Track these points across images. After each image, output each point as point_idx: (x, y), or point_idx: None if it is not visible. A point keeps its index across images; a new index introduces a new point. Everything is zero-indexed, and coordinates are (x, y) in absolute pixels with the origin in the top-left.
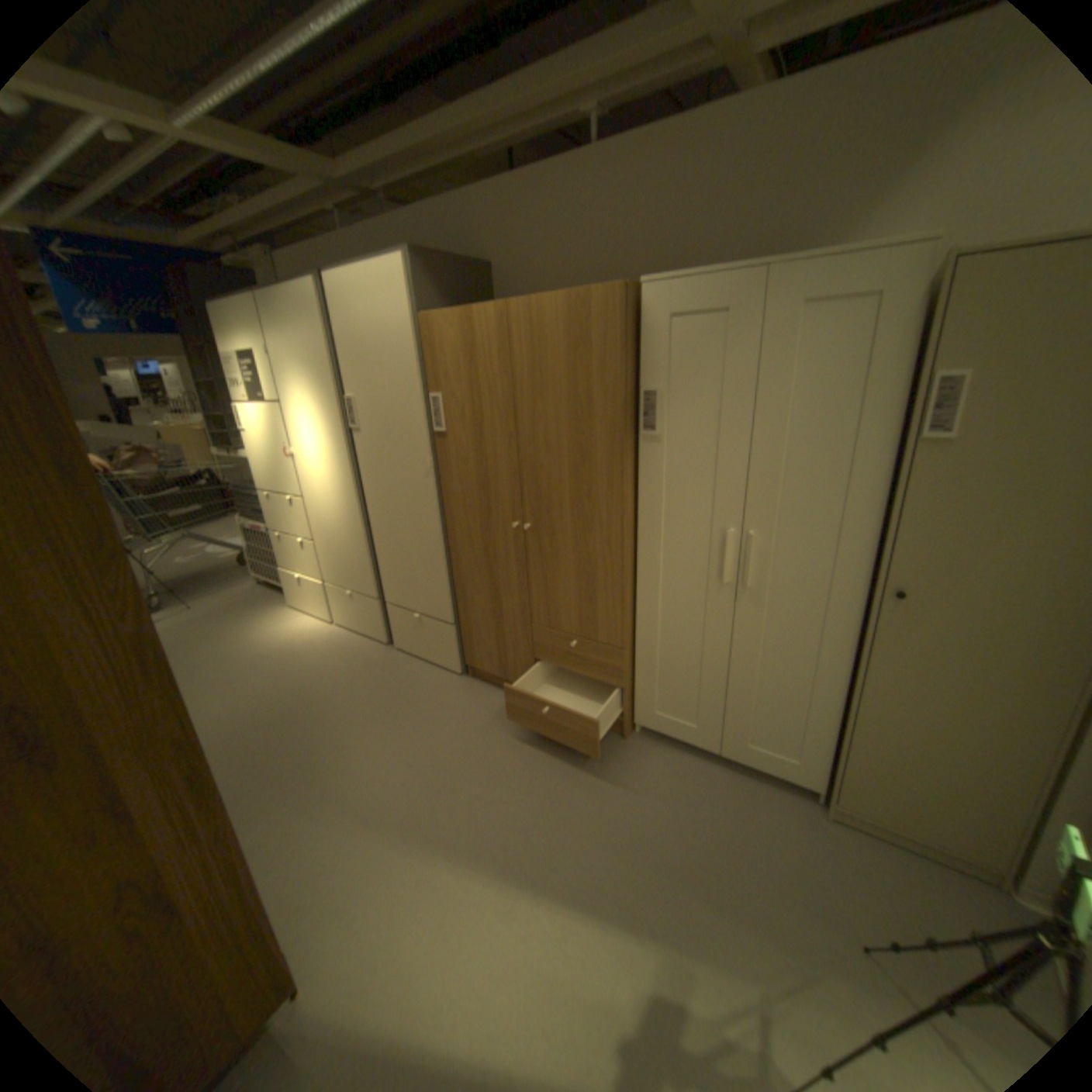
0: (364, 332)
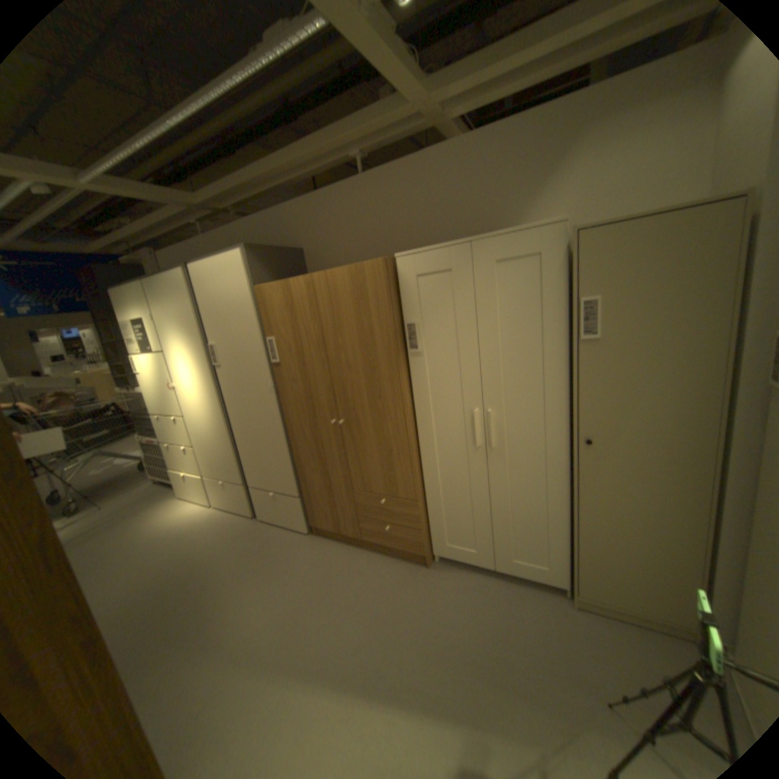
0: (218, 300)
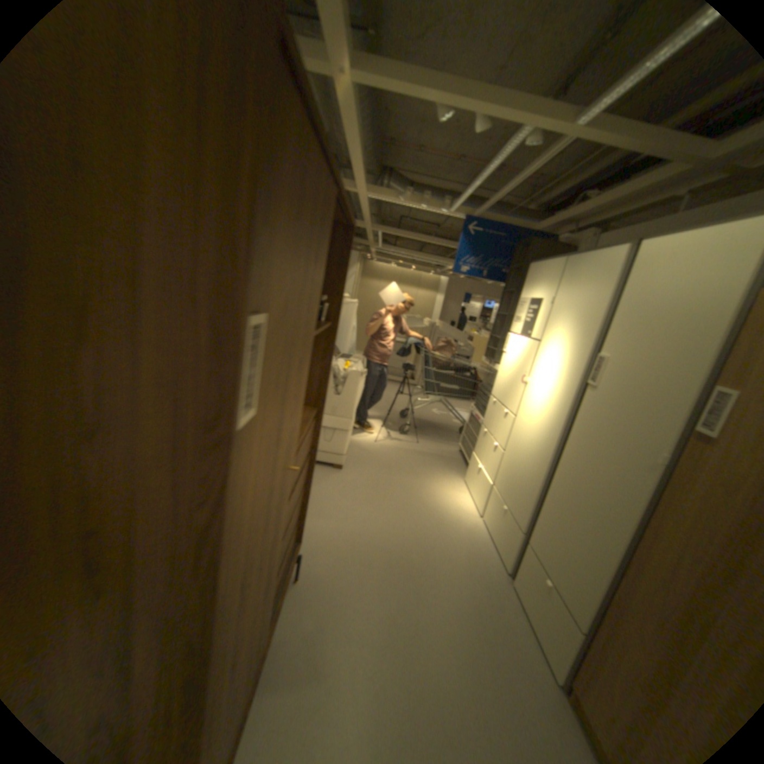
0: (660, 298)
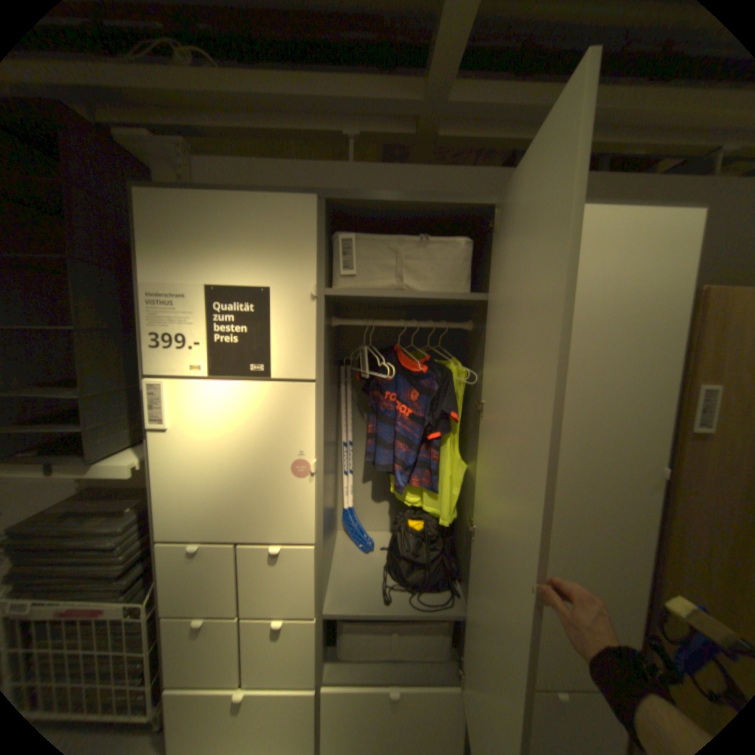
0: (596, 293)
